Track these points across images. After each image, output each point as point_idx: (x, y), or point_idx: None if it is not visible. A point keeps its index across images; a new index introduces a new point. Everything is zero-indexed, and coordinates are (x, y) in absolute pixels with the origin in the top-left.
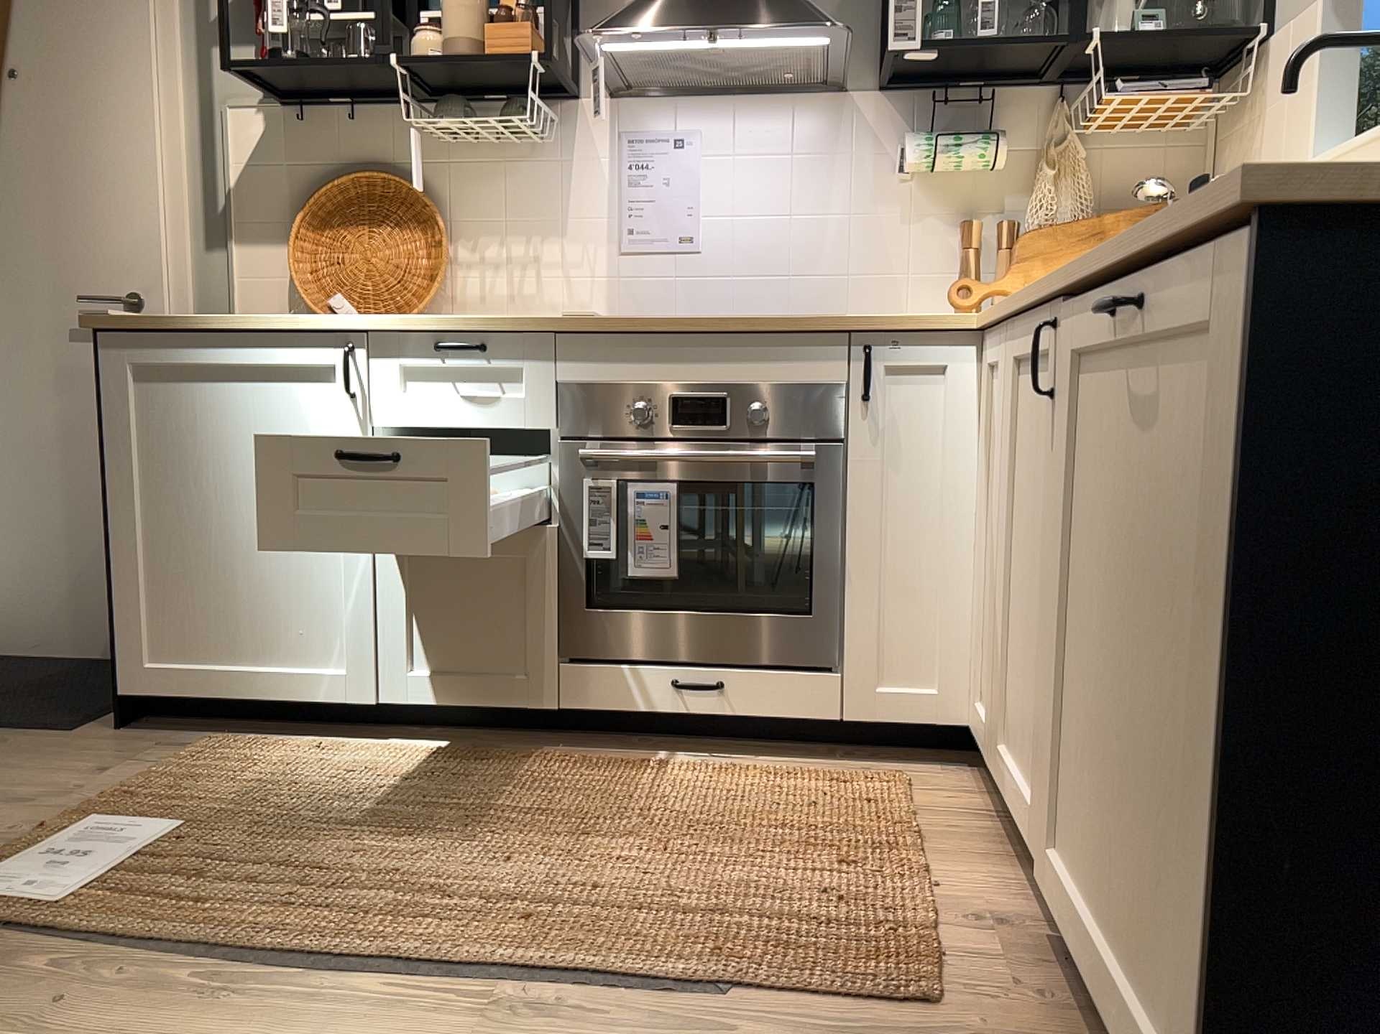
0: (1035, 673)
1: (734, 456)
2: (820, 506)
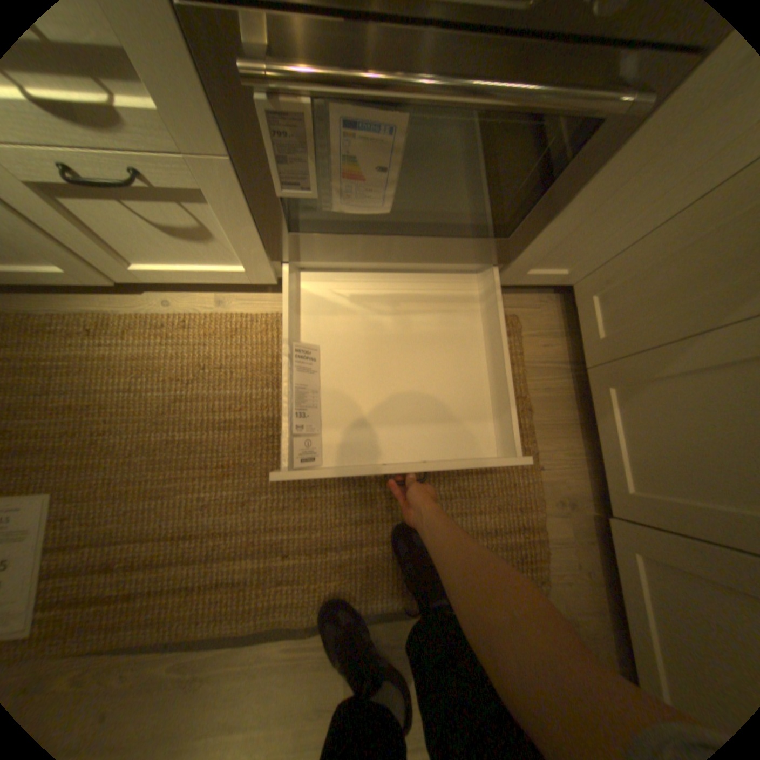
0: (699, 447)
1: (524, 87)
2: (588, 142)
